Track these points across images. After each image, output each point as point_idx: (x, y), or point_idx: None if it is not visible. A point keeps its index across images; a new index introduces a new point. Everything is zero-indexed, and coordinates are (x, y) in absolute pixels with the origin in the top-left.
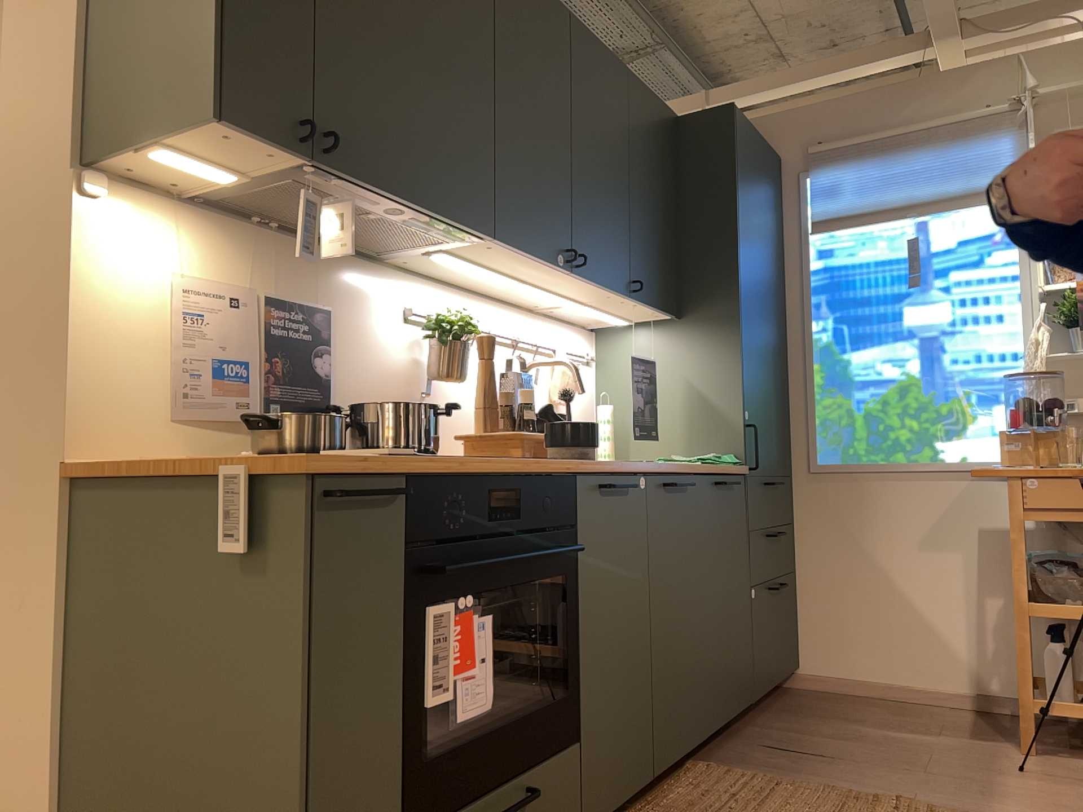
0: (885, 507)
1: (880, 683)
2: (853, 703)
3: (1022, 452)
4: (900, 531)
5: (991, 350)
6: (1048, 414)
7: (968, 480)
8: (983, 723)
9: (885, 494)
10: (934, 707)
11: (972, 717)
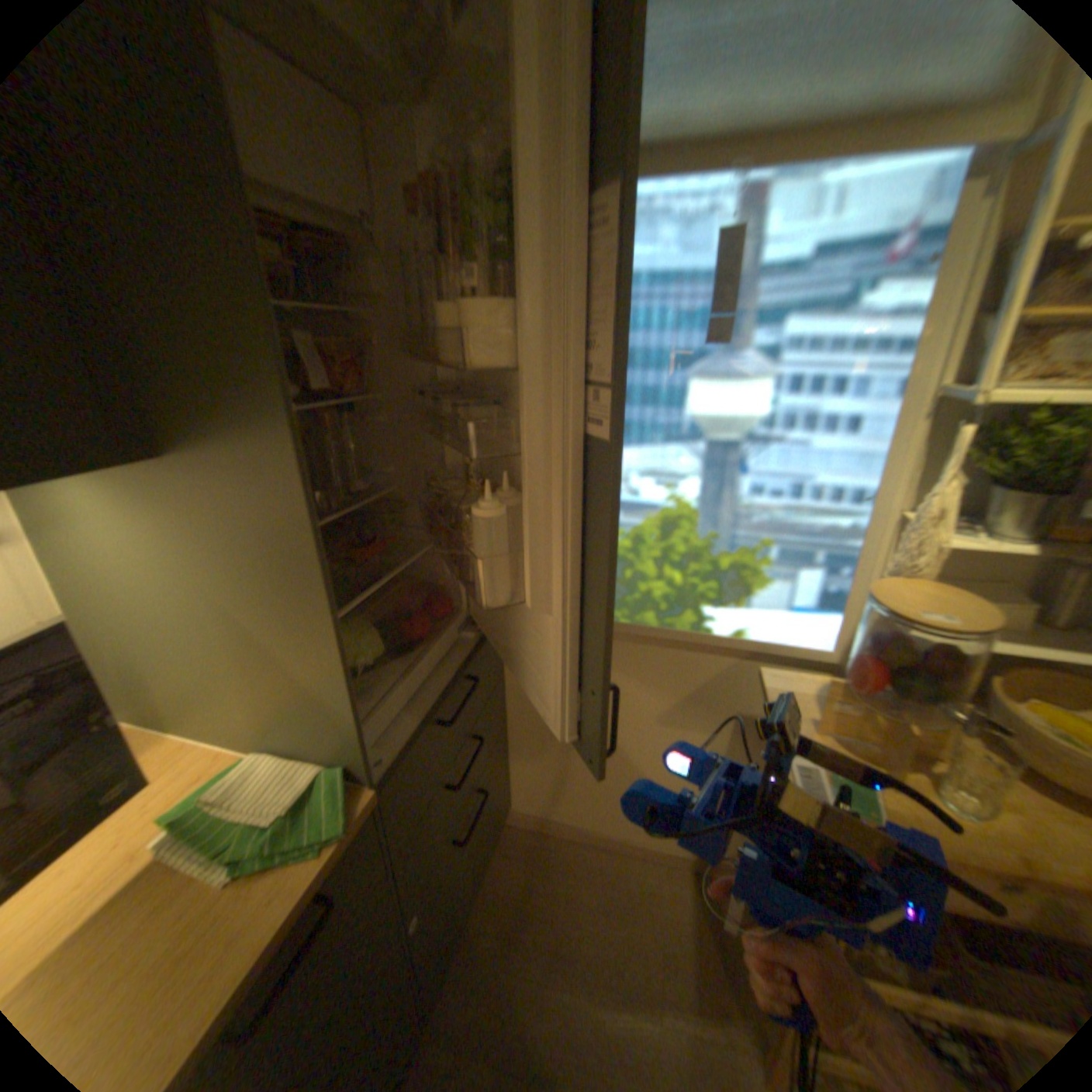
0: (622, 673)
1: (596, 835)
2: (564, 879)
3: (865, 722)
4: (638, 703)
5: (824, 480)
6: (946, 689)
7: (738, 662)
8: (707, 935)
9: (623, 658)
10: (650, 873)
11: (693, 911)
